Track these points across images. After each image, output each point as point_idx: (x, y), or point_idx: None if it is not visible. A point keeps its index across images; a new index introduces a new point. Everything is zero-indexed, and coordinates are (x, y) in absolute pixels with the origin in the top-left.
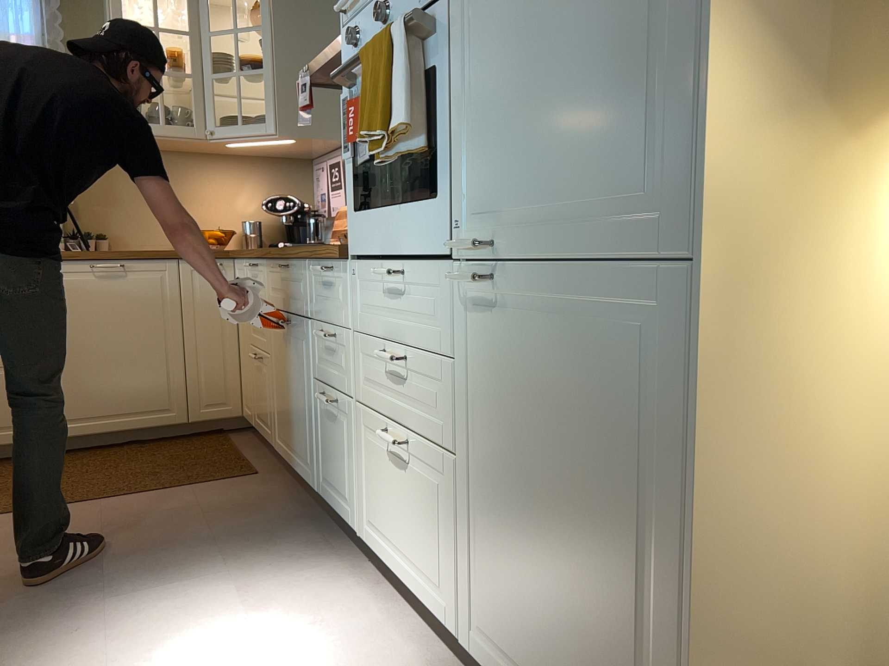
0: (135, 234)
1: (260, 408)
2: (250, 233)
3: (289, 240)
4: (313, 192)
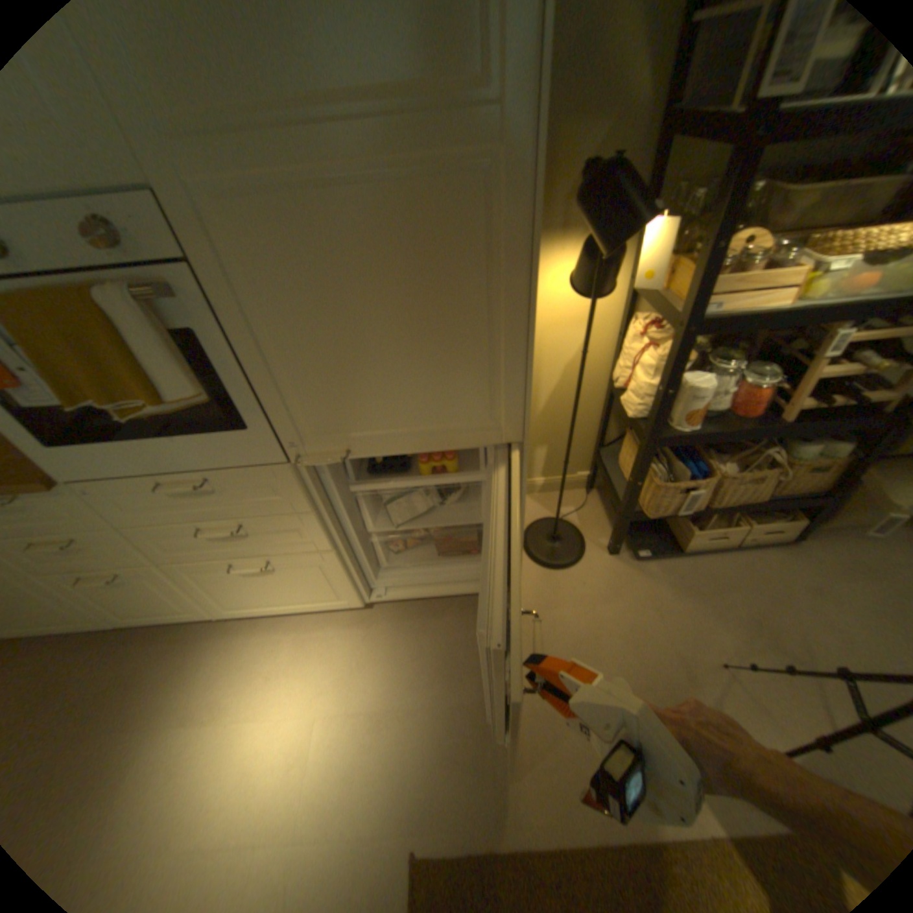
0: None
1: None
2: None
3: None
4: None
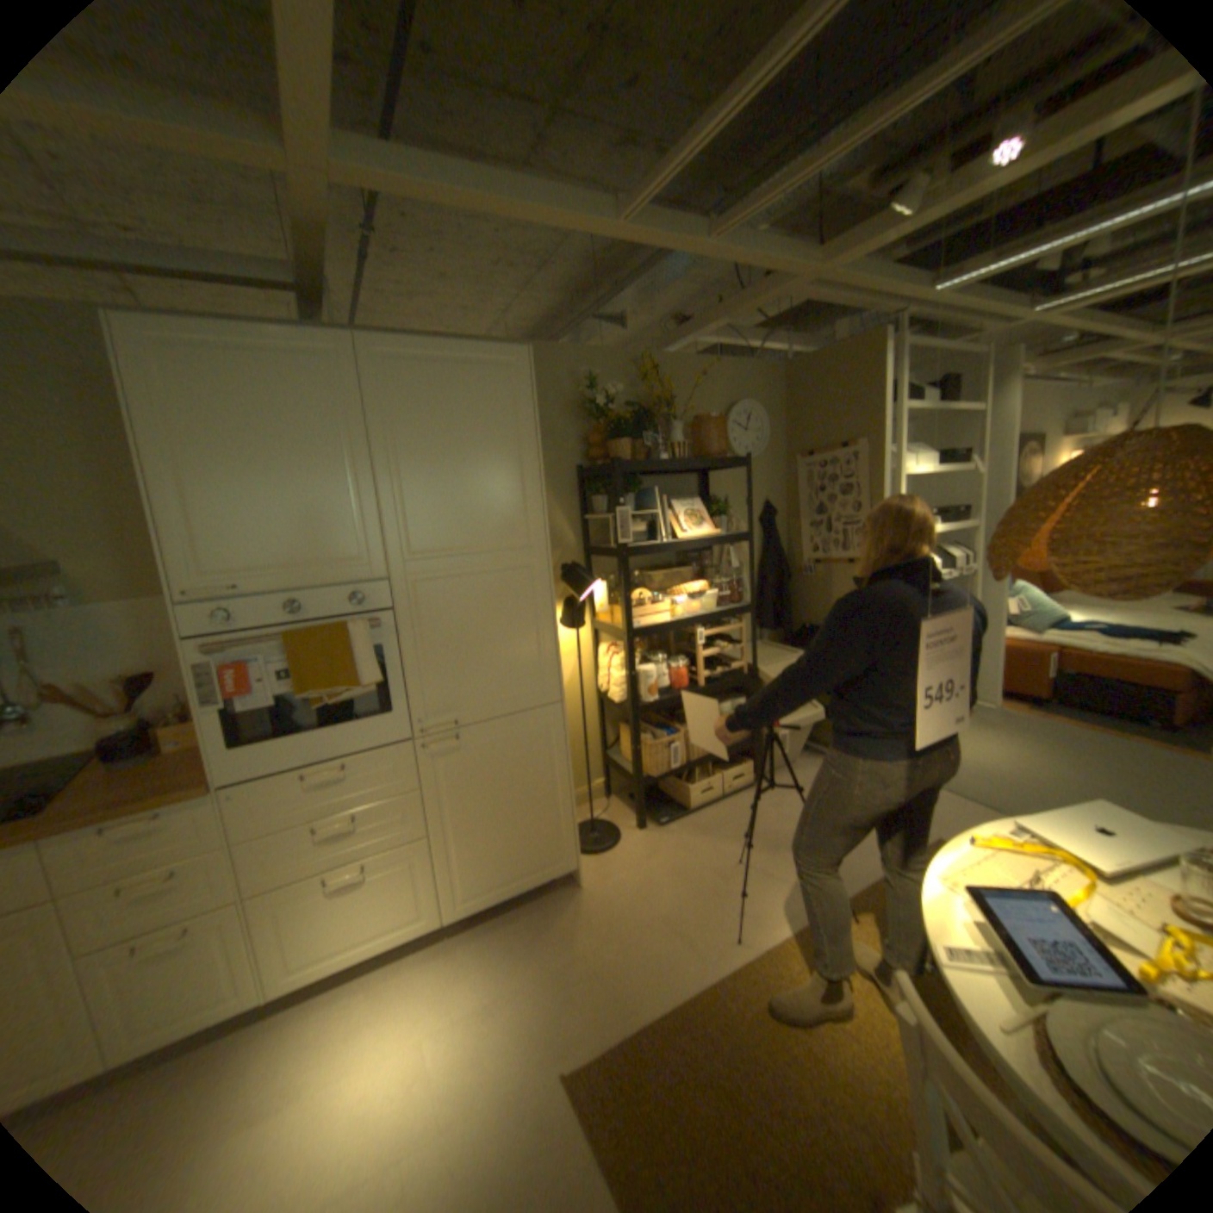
0: None
1: None
2: None
3: None
4: None
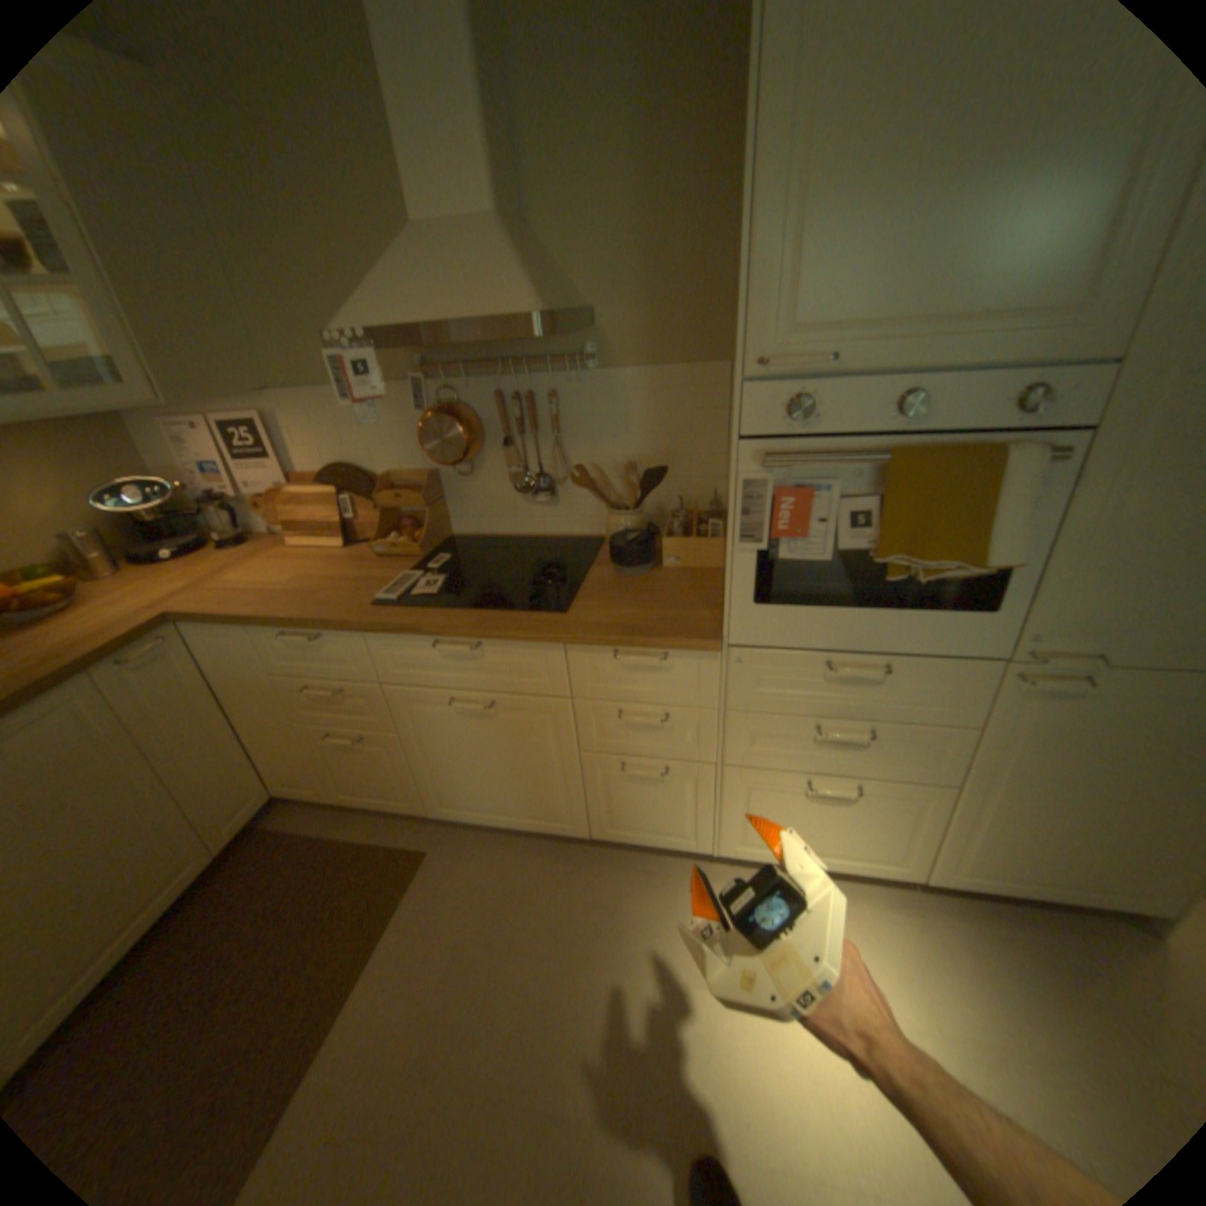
0: None
1: (362, 786)
2: (95, 555)
3: (157, 541)
4: (139, 454)
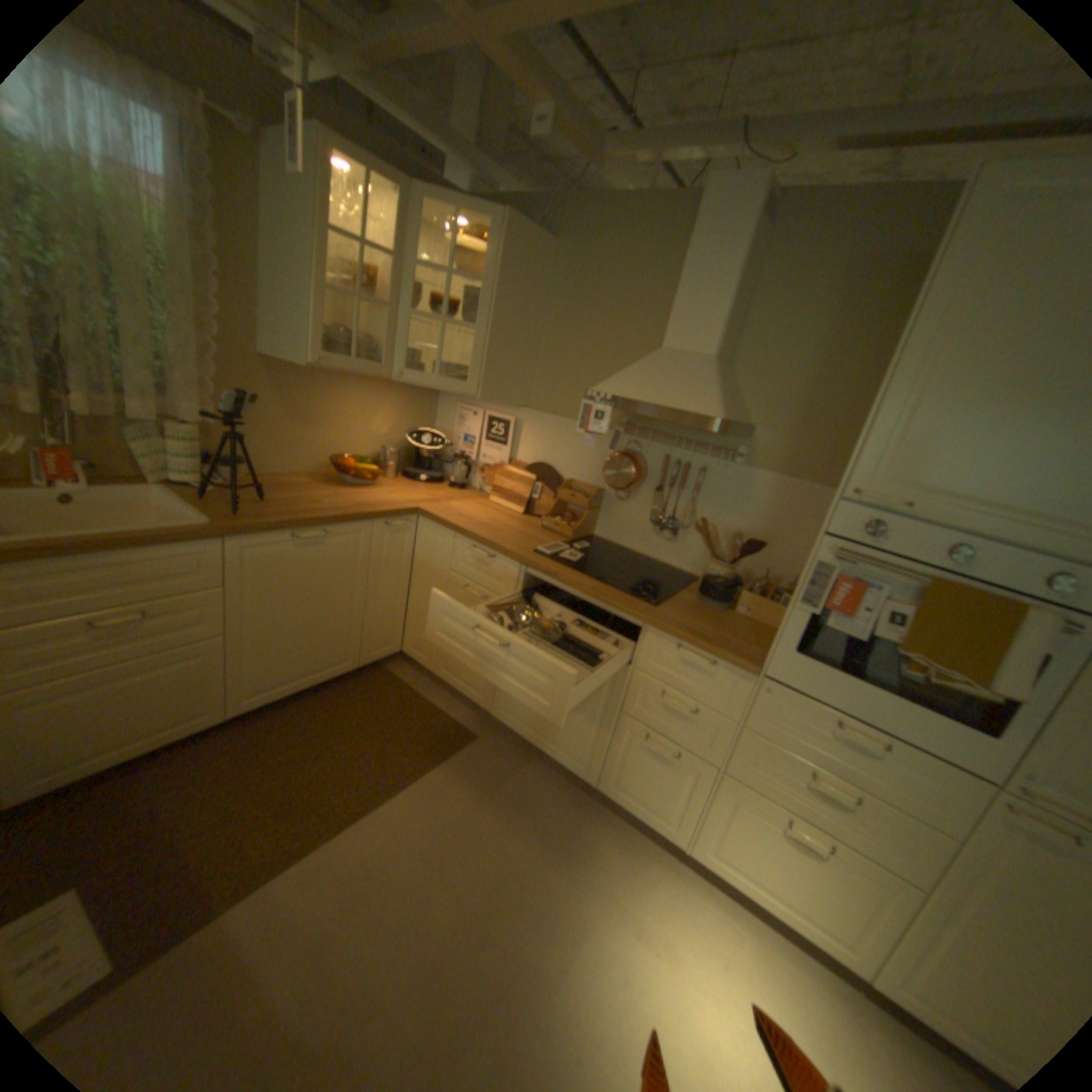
0: (272, 458)
1: (460, 671)
2: (392, 465)
3: (420, 470)
4: (435, 420)
